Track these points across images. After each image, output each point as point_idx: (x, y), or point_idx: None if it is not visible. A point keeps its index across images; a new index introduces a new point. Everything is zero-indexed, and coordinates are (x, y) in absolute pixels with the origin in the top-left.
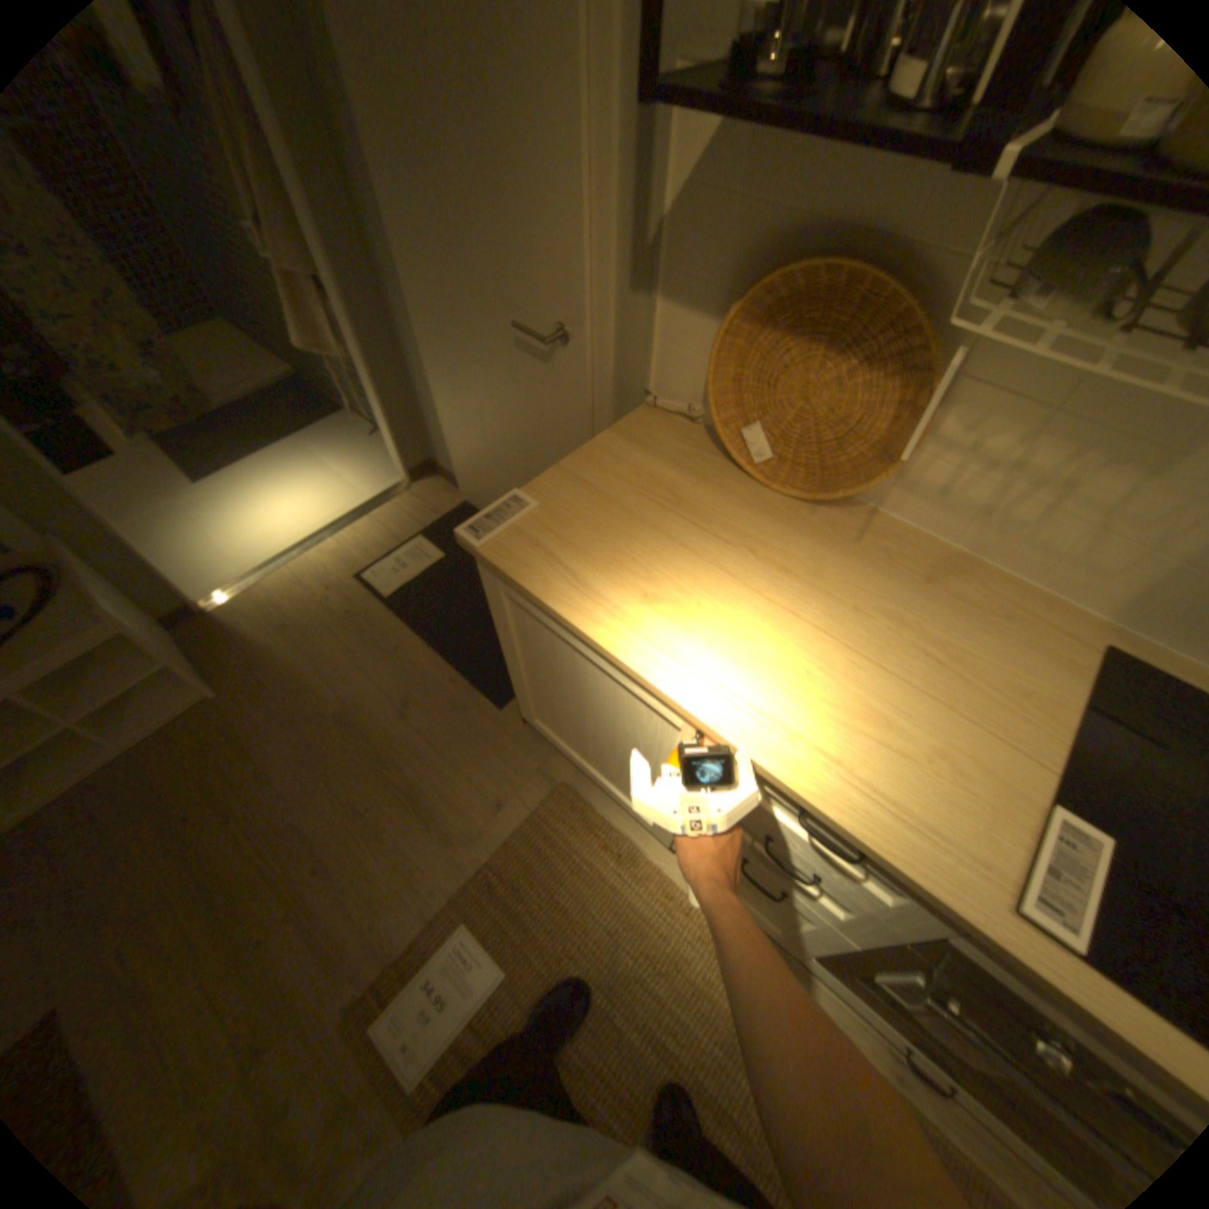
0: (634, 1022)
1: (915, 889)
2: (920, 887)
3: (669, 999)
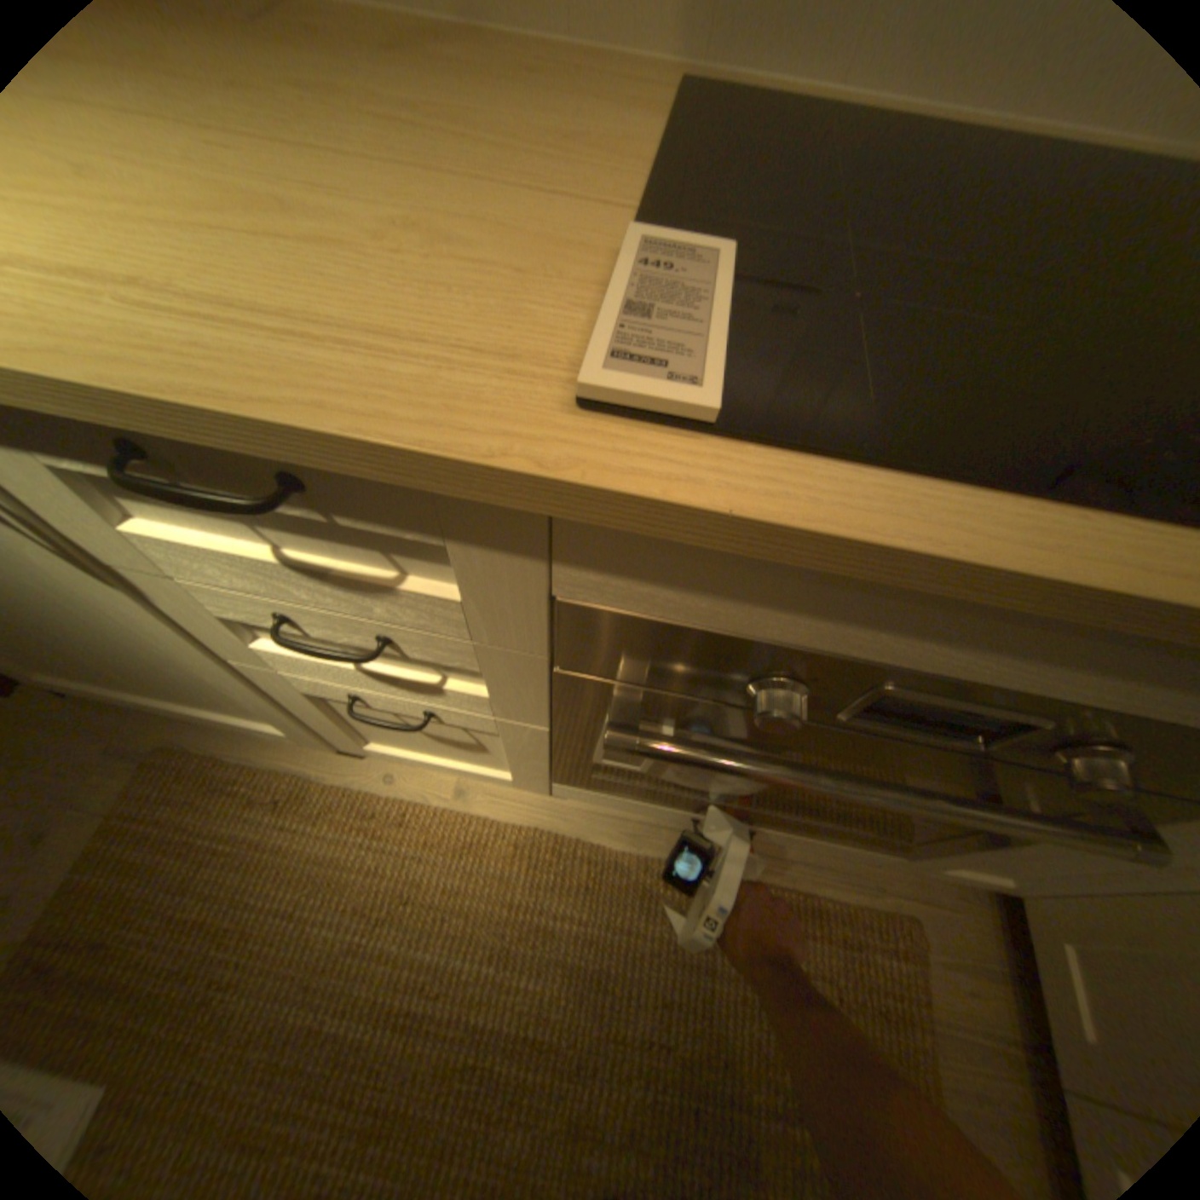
0: (356, 1005)
1: (353, 450)
2: (342, 425)
3: (402, 941)
